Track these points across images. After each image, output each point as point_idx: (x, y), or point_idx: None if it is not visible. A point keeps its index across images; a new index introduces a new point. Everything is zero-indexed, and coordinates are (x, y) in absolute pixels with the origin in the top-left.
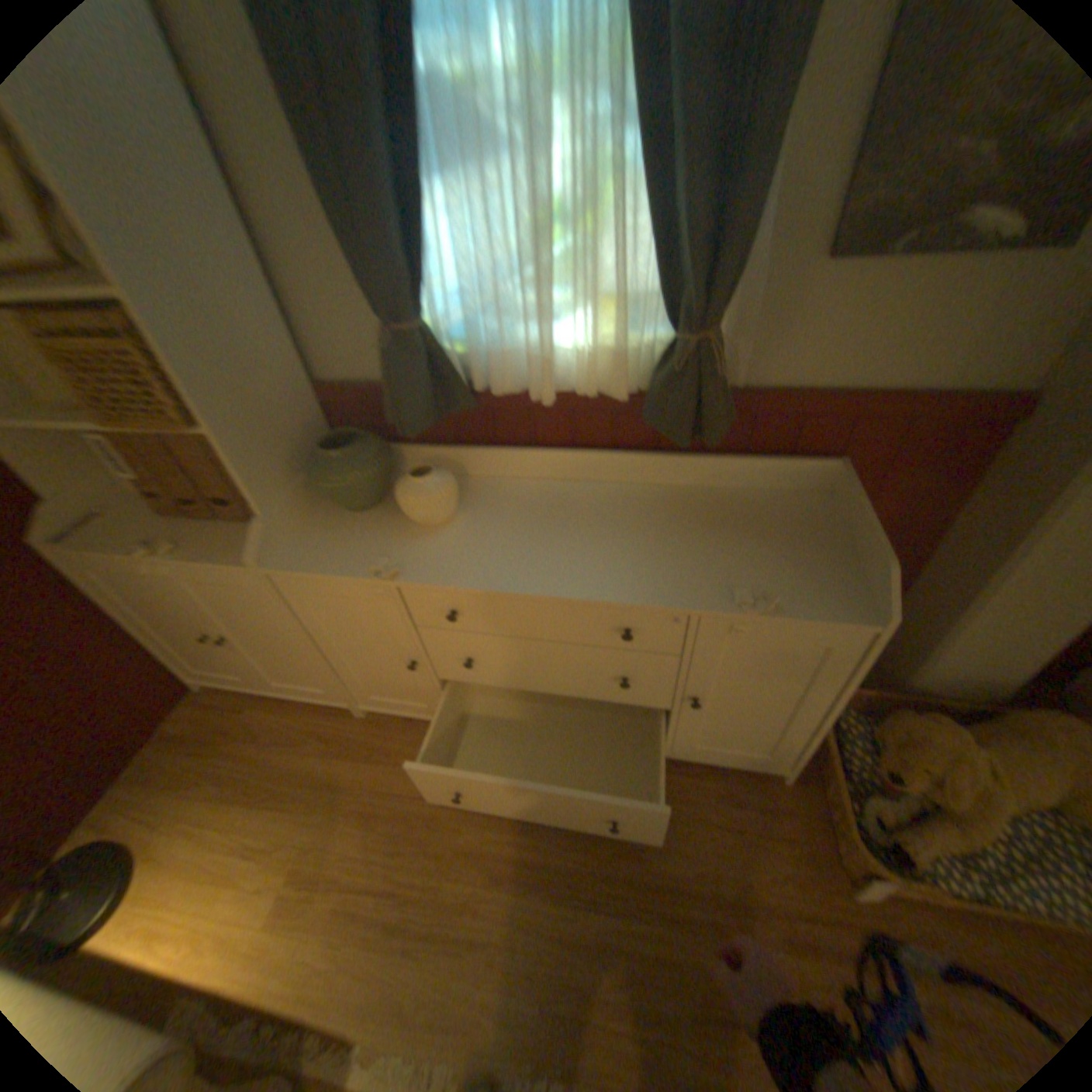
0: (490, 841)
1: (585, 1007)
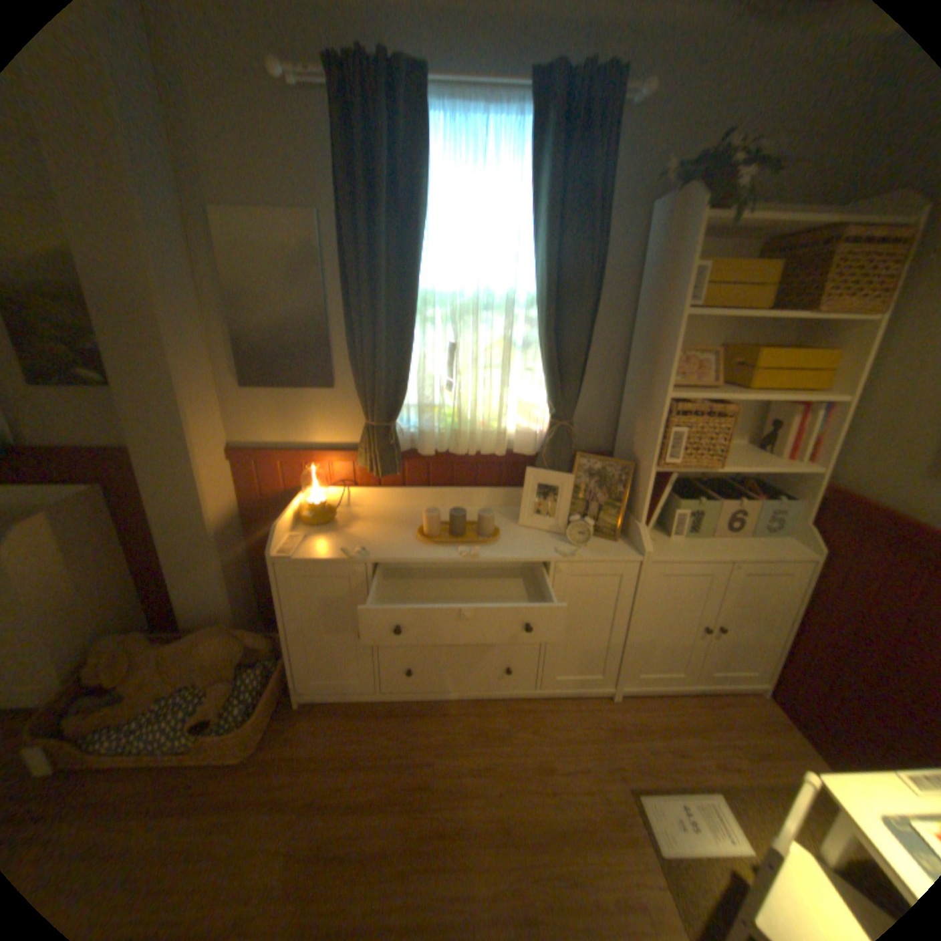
0: None
1: None
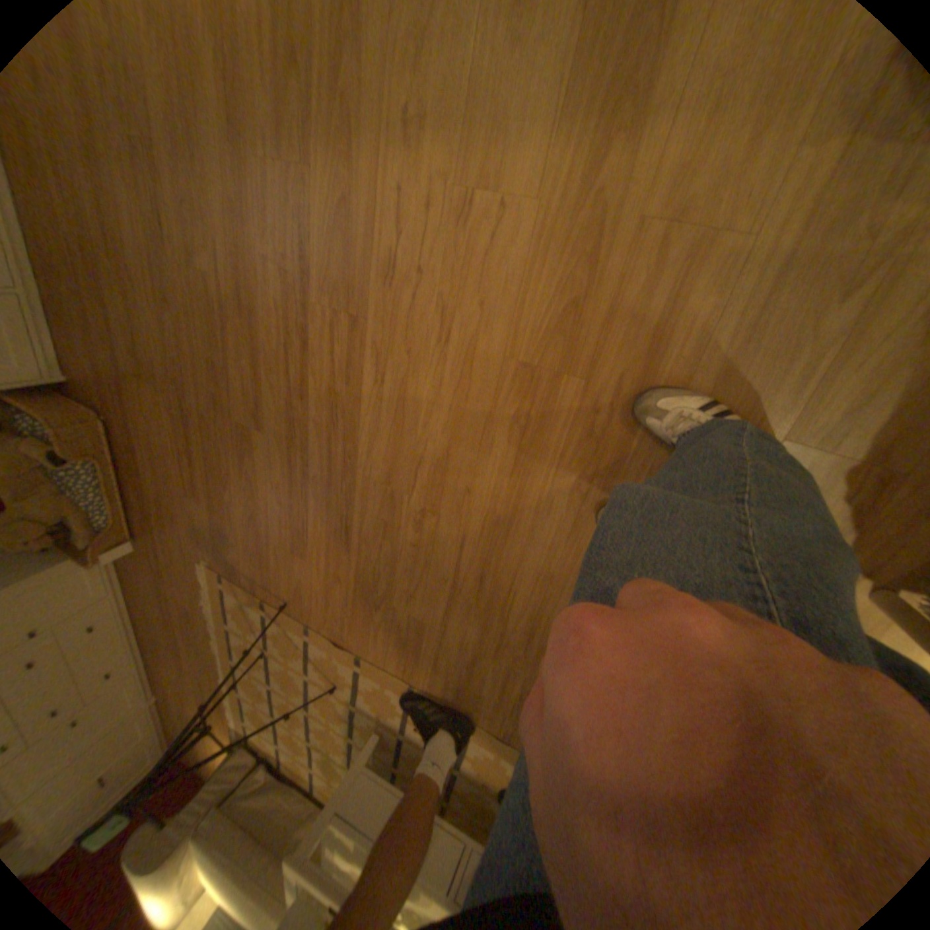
0: (165, 667)
1: (192, 657)
